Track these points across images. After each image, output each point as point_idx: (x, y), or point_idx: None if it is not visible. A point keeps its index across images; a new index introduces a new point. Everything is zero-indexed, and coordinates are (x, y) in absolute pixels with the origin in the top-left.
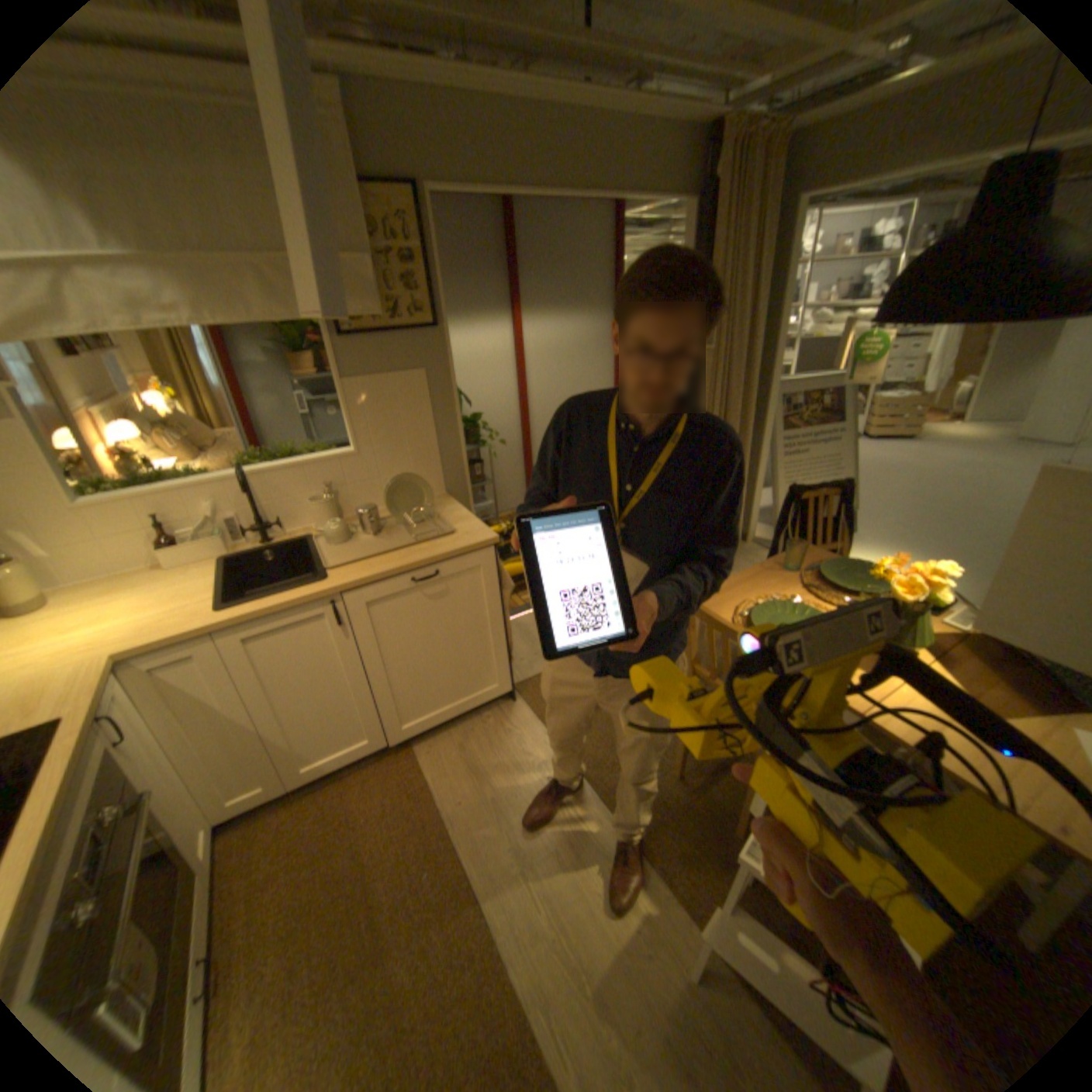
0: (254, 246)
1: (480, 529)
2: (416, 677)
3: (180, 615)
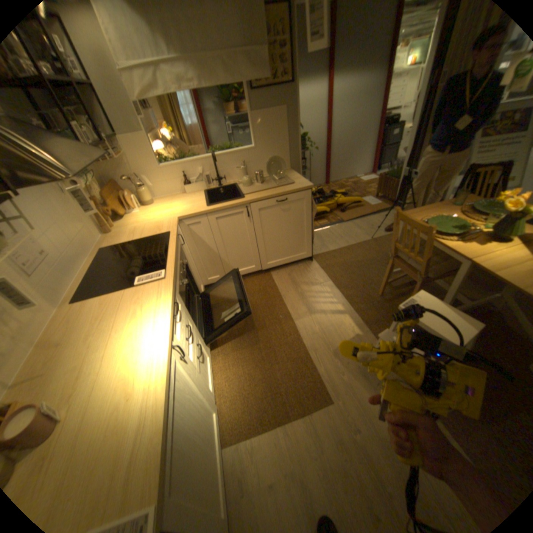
0: (221, 46)
1: (305, 182)
2: (275, 243)
3: (197, 207)
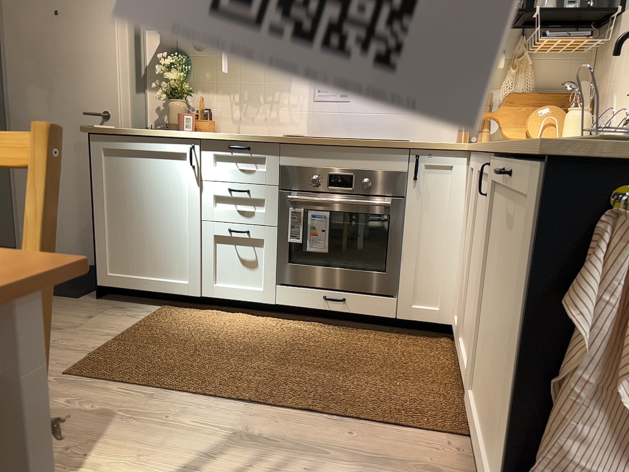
0: None
1: None
2: (491, 341)
3: None
